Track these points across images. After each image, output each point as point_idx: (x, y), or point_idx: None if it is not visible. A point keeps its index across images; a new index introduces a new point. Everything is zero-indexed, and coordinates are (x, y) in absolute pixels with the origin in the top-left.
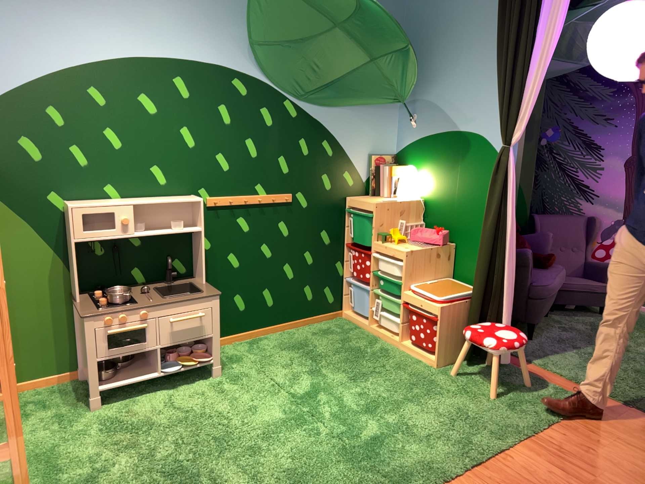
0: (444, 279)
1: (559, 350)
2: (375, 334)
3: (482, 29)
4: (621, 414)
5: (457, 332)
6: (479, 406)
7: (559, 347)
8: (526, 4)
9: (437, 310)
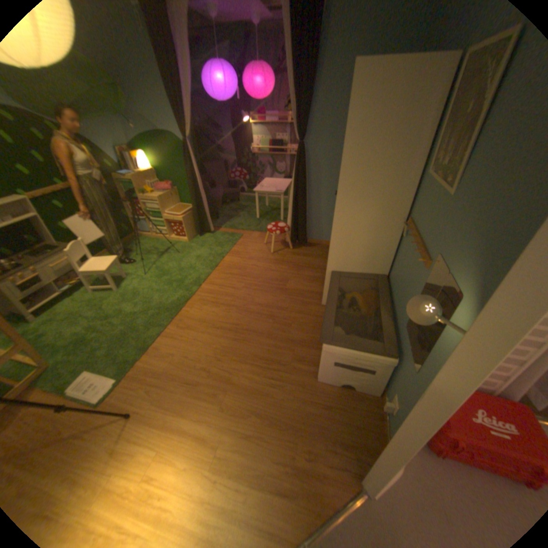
0: (178, 205)
1: (229, 220)
2: (156, 238)
3: (151, 71)
4: (252, 235)
5: (191, 226)
6: (209, 250)
7: (229, 219)
8: (171, 62)
9: (181, 220)
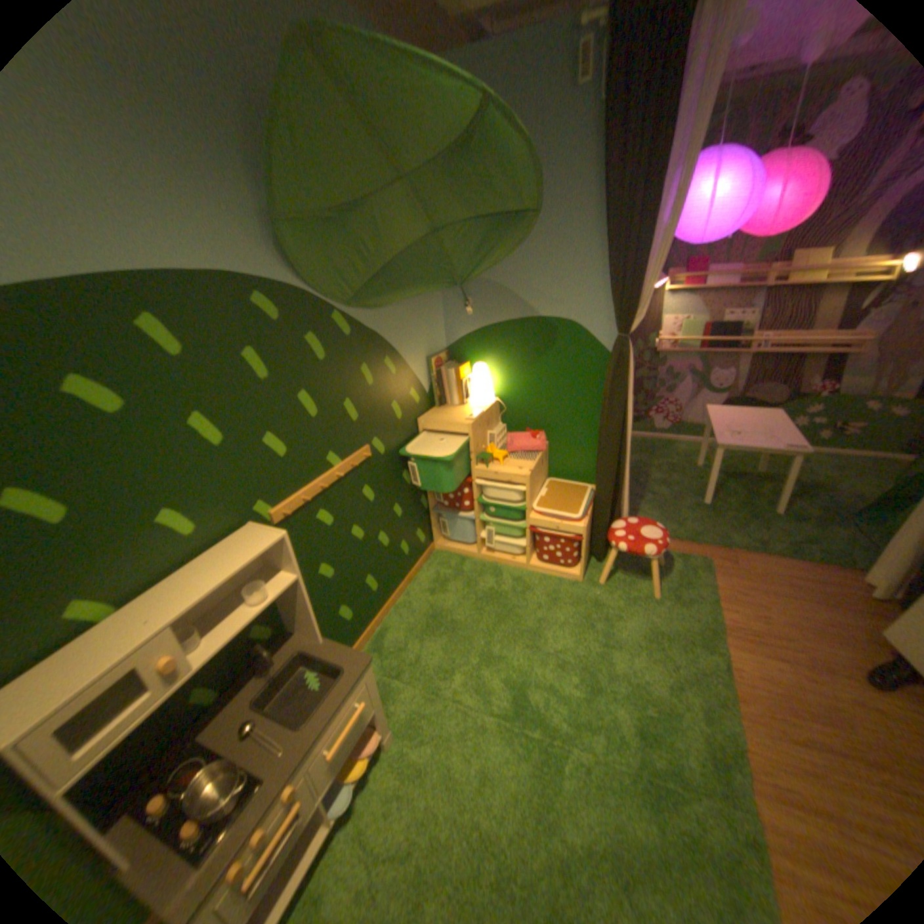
0: (544, 482)
1: (633, 506)
2: (488, 560)
3: (564, 182)
4: (736, 561)
5: (588, 539)
6: (659, 616)
7: (631, 503)
8: (653, 149)
9: (580, 531)
